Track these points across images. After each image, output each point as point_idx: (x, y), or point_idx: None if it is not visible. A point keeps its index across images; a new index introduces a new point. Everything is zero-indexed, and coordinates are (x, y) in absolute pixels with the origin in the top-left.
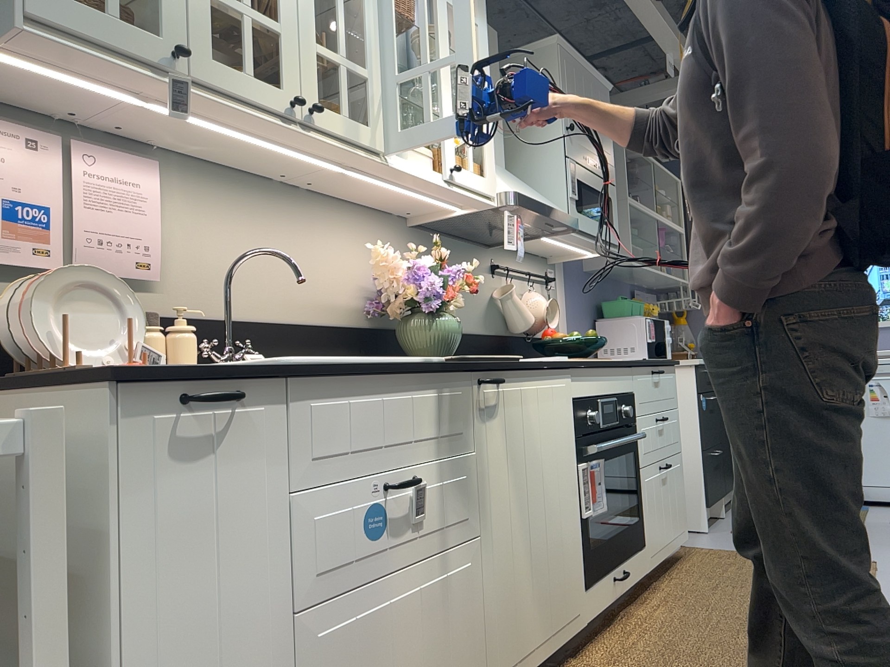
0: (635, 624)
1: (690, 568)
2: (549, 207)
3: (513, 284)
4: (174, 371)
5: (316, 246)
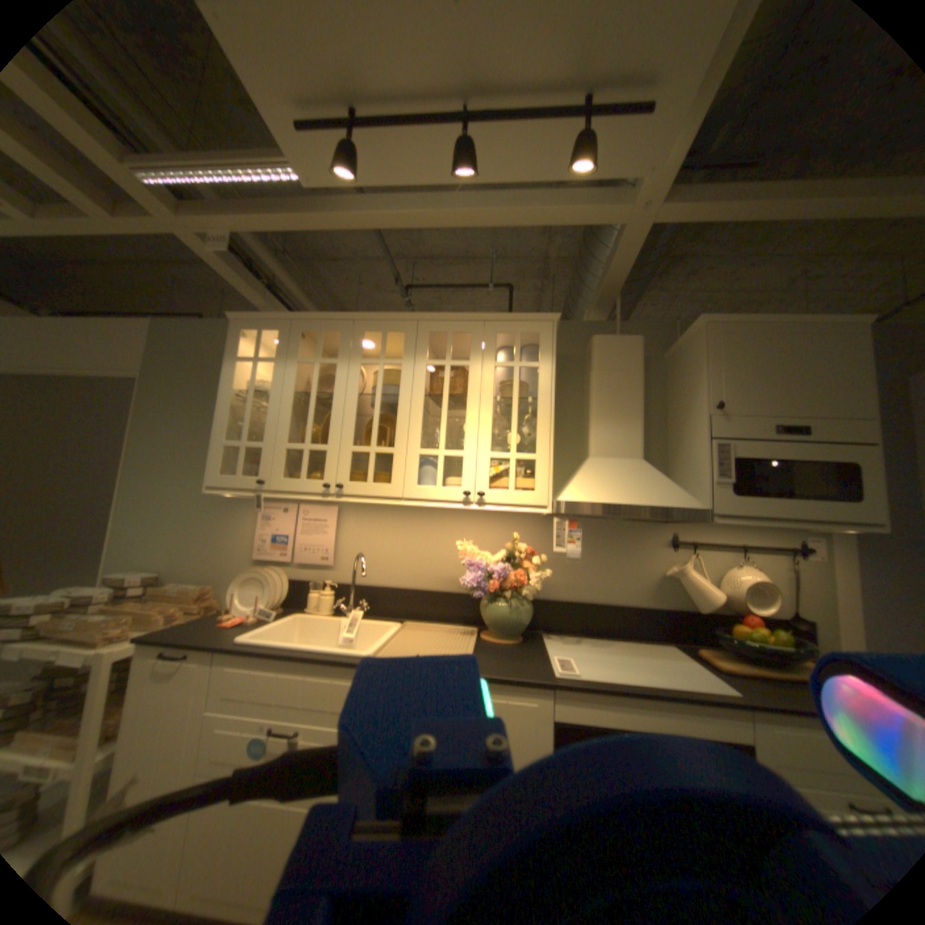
0: None
1: None
2: (628, 505)
3: (695, 560)
4: (155, 644)
5: (442, 539)
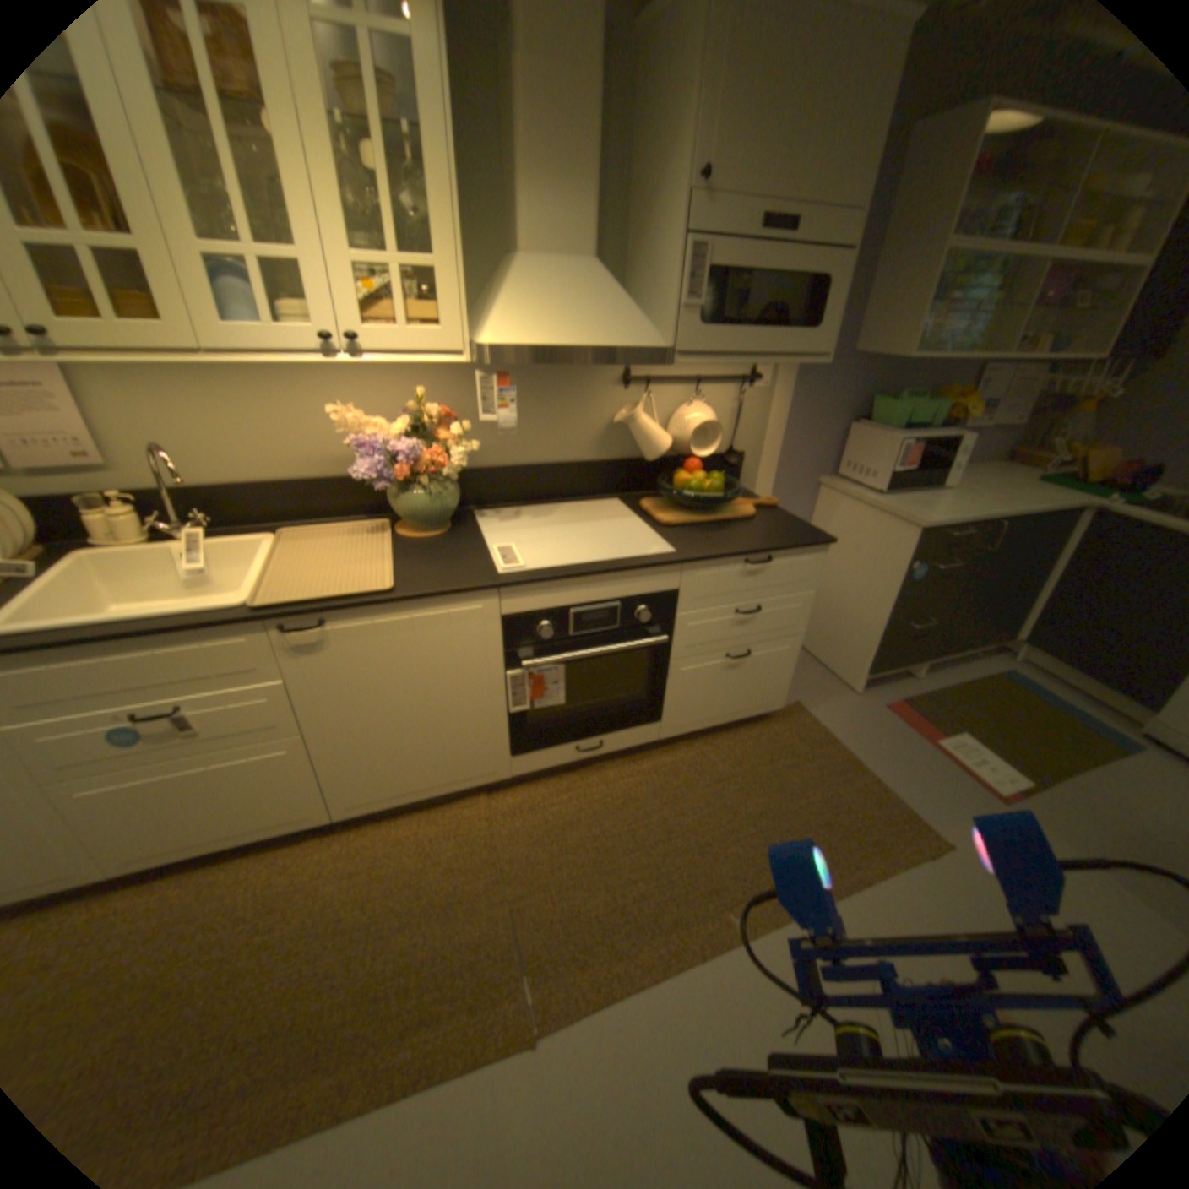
0: (588, 784)
1: (745, 742)
2: (577, 350)
3: (646, 401)
4: None
5: (300, 401)
